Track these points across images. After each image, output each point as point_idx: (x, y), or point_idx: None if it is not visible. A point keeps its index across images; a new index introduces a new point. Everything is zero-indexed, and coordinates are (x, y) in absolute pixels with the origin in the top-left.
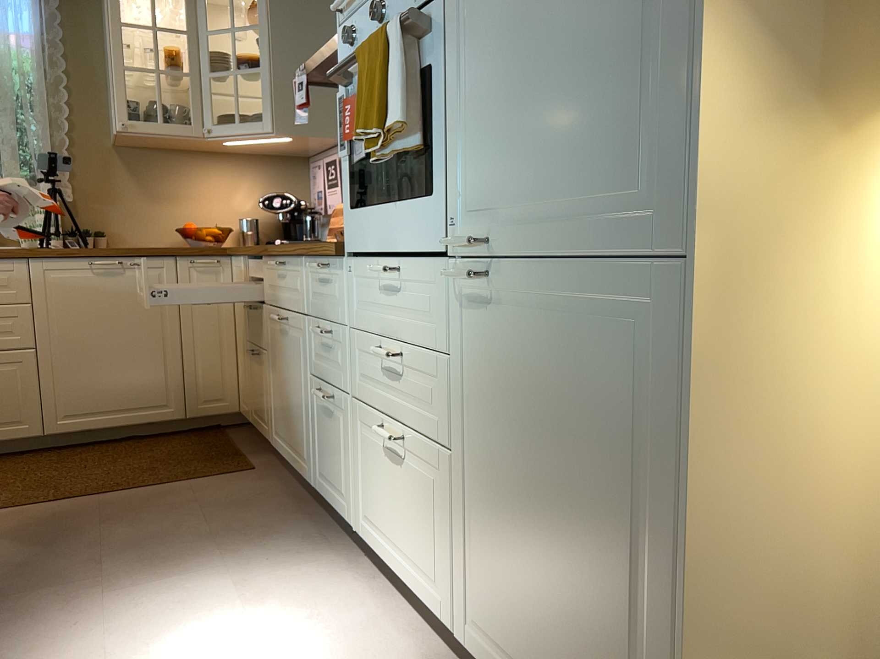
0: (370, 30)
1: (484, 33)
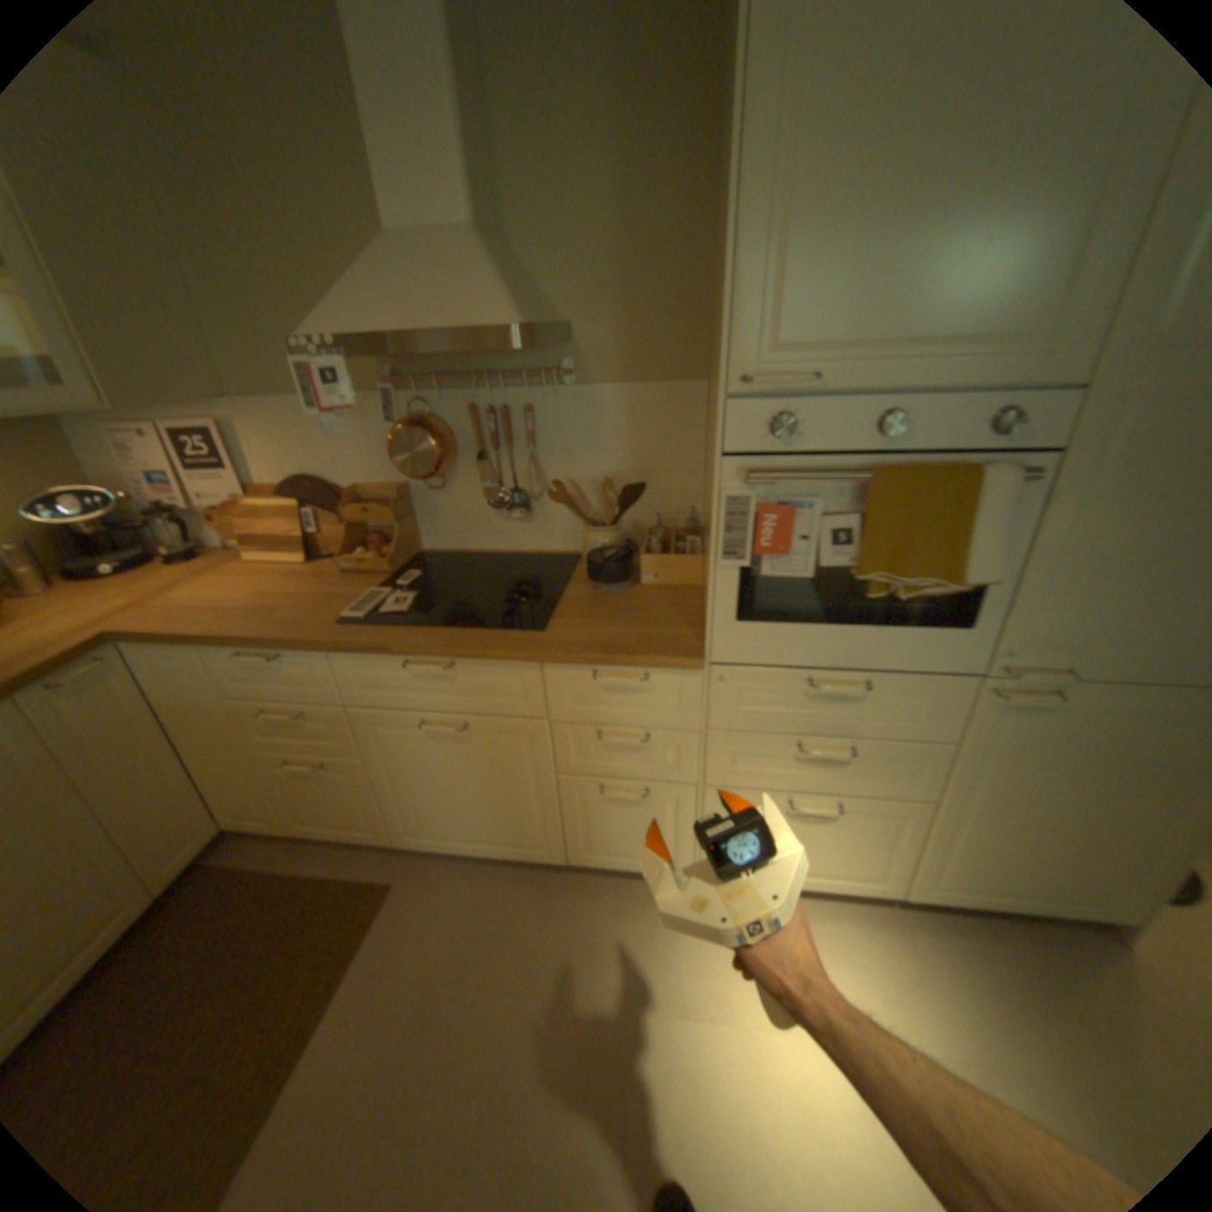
0: (839, 433)
1: (1120, 511)
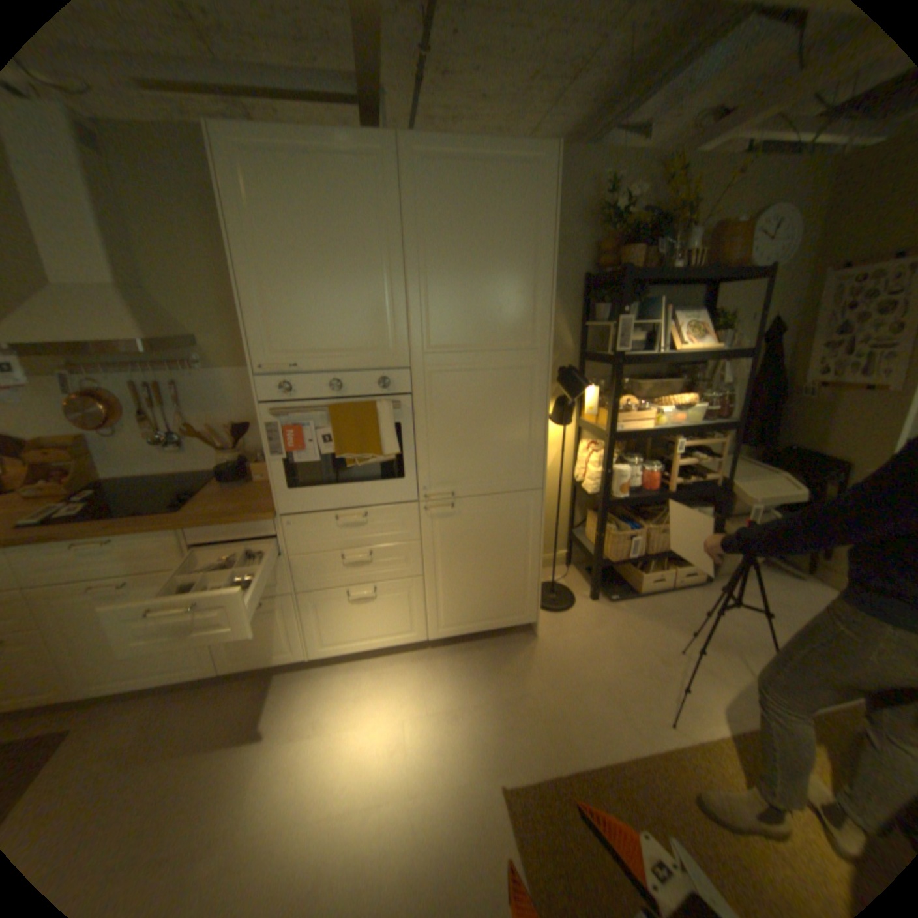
0: (312, 390)
1: (441, 418)
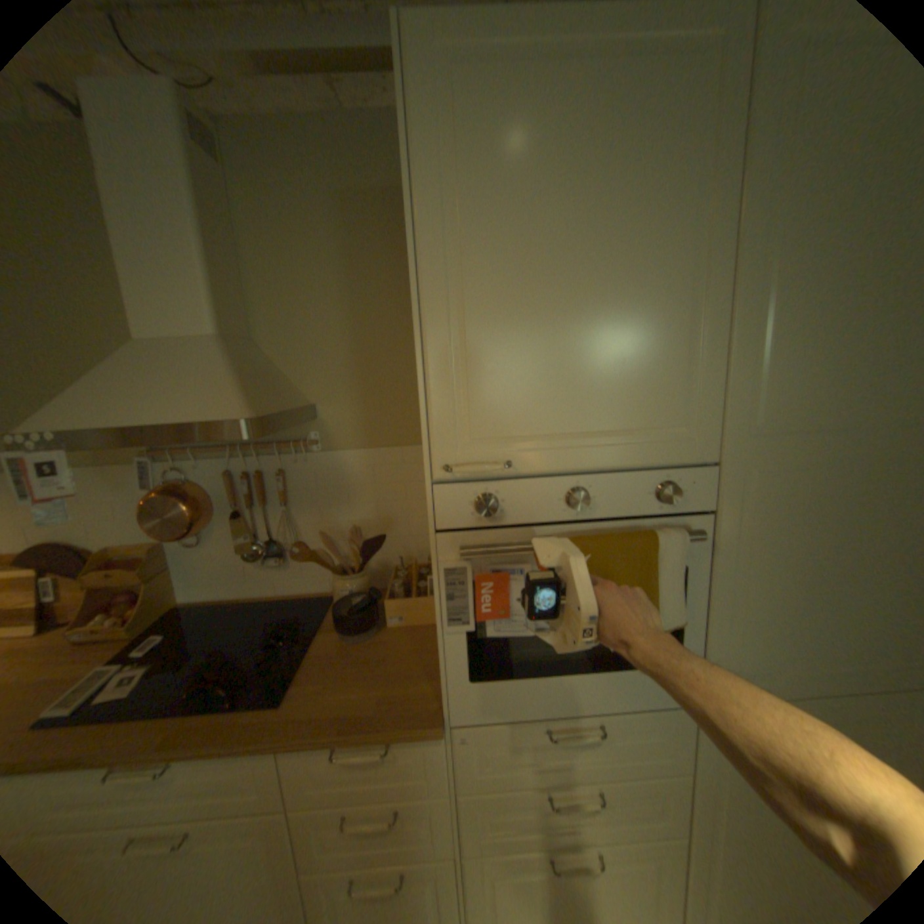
0: (535, 507)
1: (769, 557)
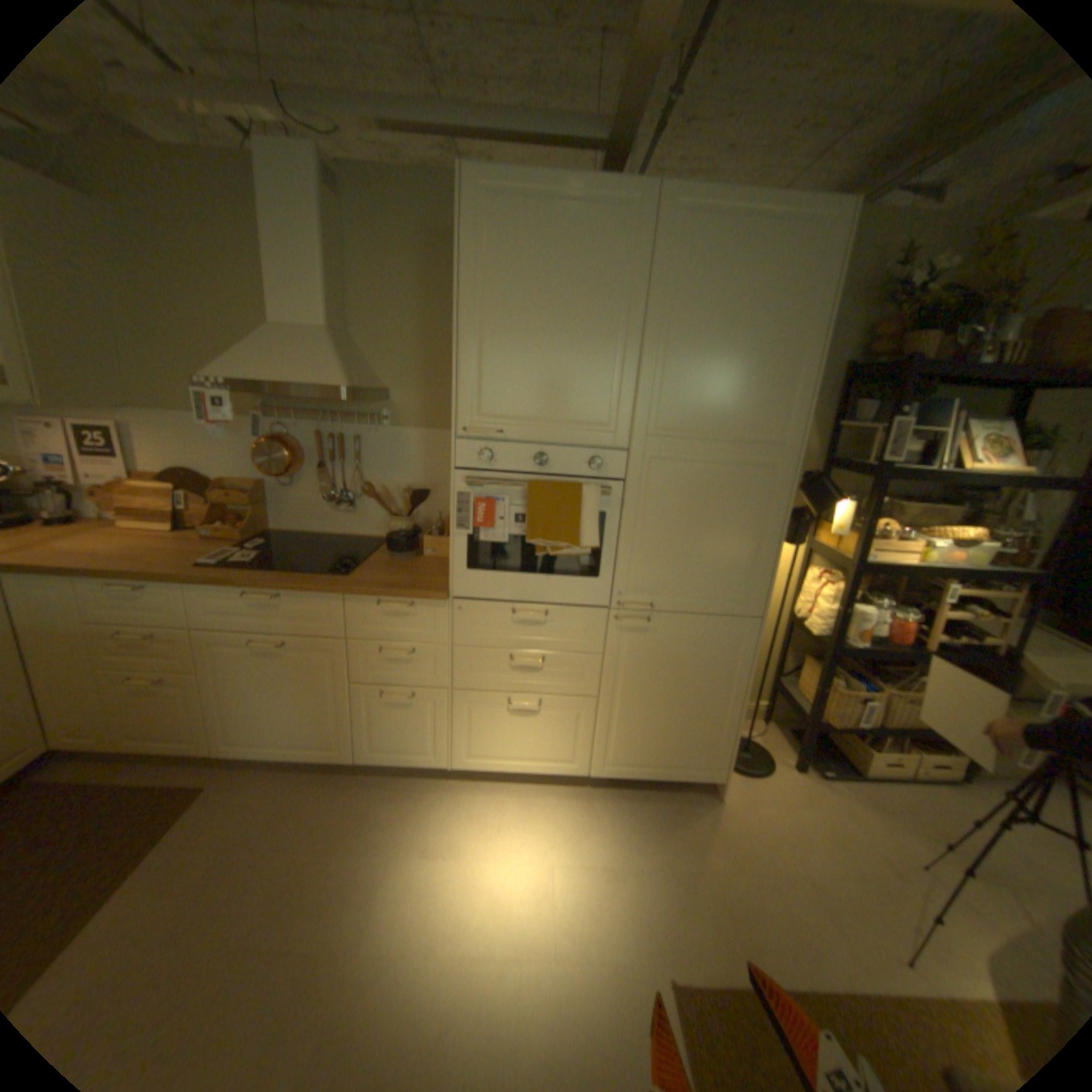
0: (514, 463)
1: (653, 514)
